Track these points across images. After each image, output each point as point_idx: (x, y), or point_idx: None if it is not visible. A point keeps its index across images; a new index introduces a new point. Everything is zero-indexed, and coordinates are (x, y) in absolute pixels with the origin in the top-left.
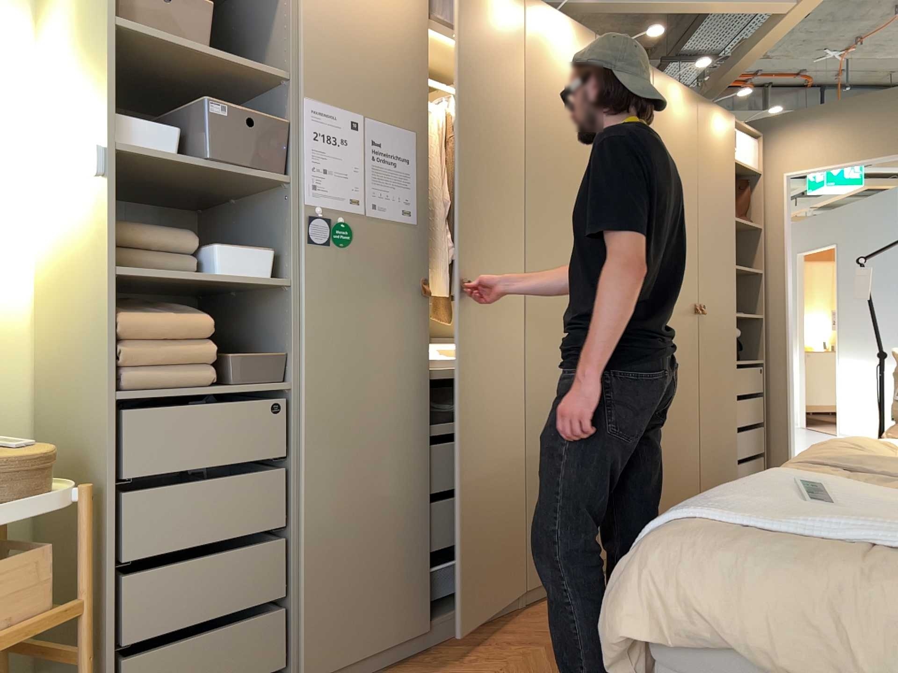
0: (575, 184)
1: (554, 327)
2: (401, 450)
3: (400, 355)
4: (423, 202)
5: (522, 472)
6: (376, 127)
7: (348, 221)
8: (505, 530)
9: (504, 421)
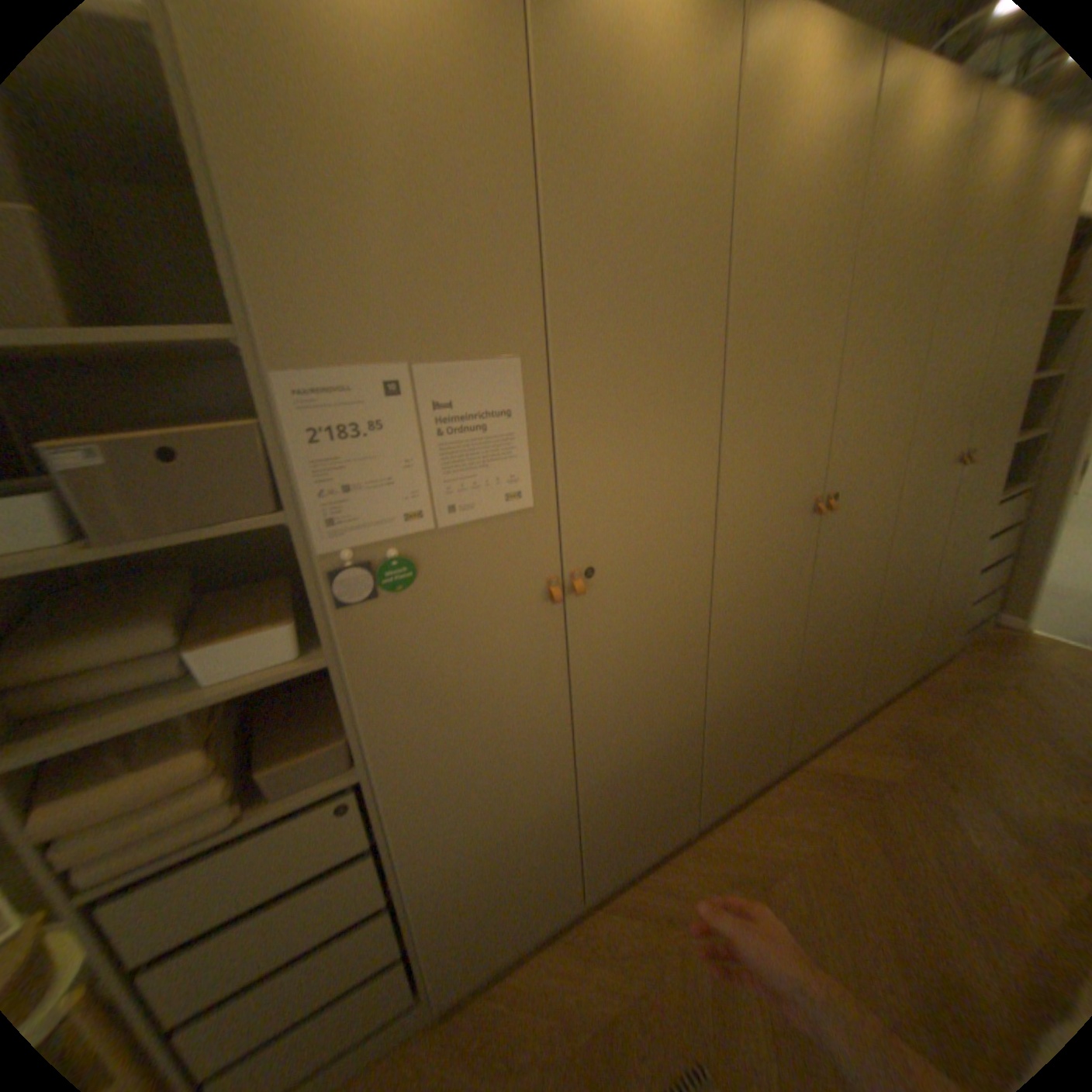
0: (805, 349)
1: (752, 562)
2: (533, 778)
3: (523, 683)
4: (543, 470)
5: (697, 731)
6: (438, 378)
7: (409, 548)
8: (673, 791)
9: (676, 692)
